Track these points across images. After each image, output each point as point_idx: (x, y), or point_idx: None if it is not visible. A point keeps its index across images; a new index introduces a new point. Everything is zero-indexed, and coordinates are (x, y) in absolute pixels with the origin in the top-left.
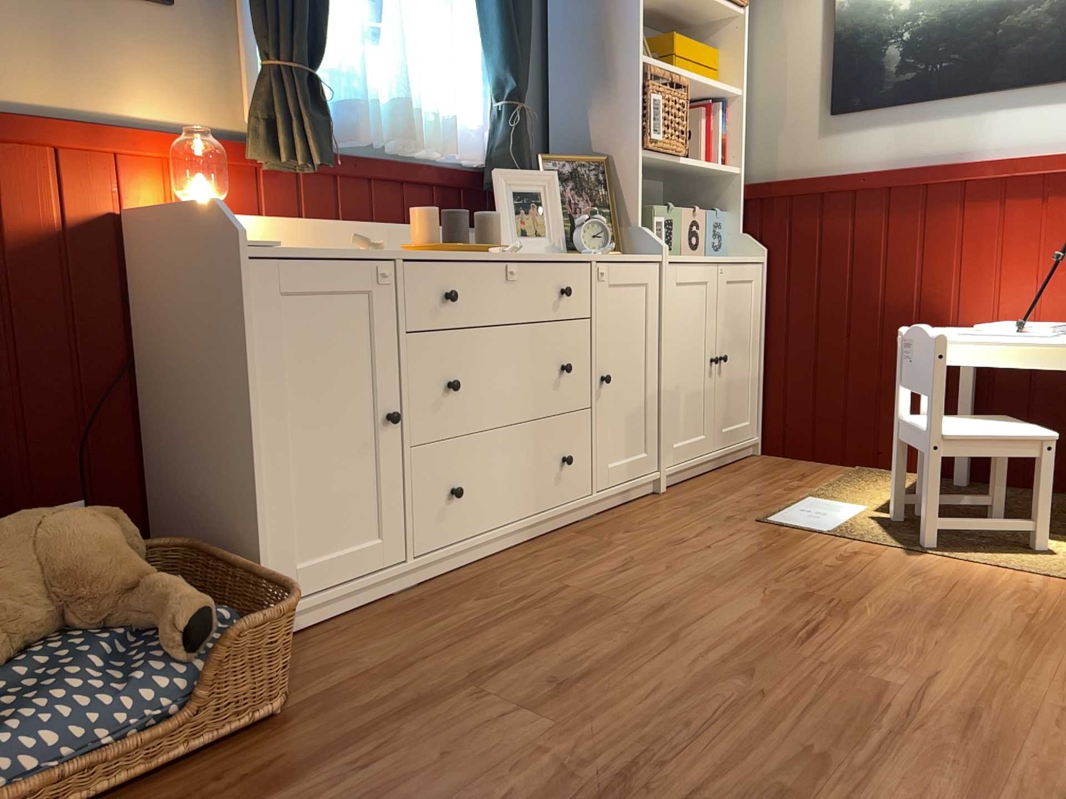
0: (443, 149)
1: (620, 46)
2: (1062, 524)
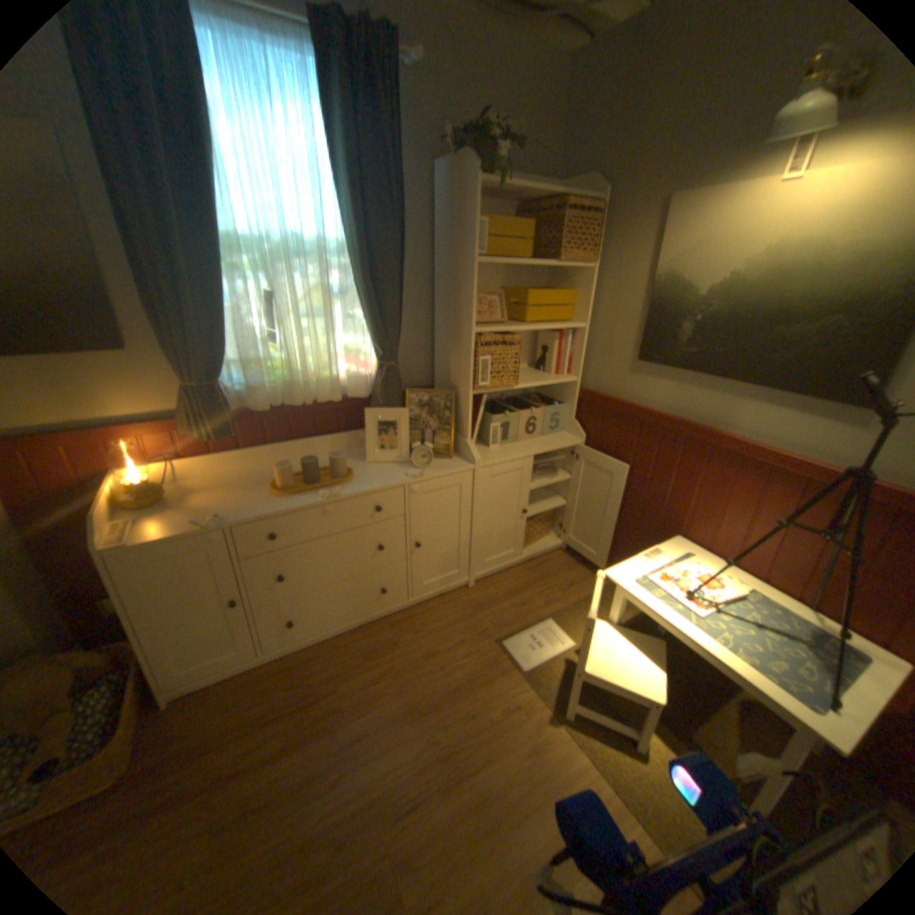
0: (330, 398)
1: (464, 319)
2: (688, 722)
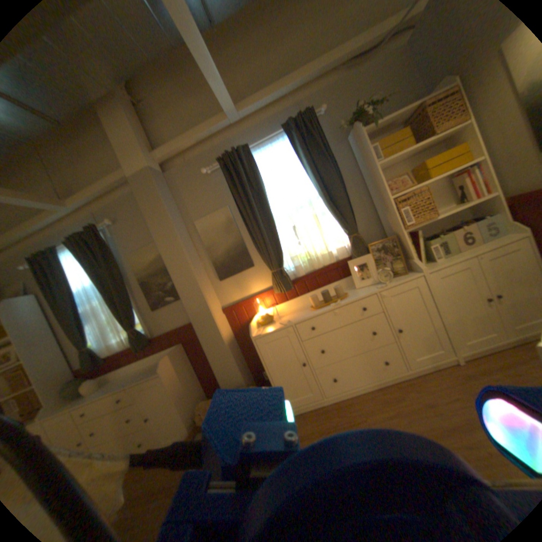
0: (329, 261)
1: (384, 194)
2: None
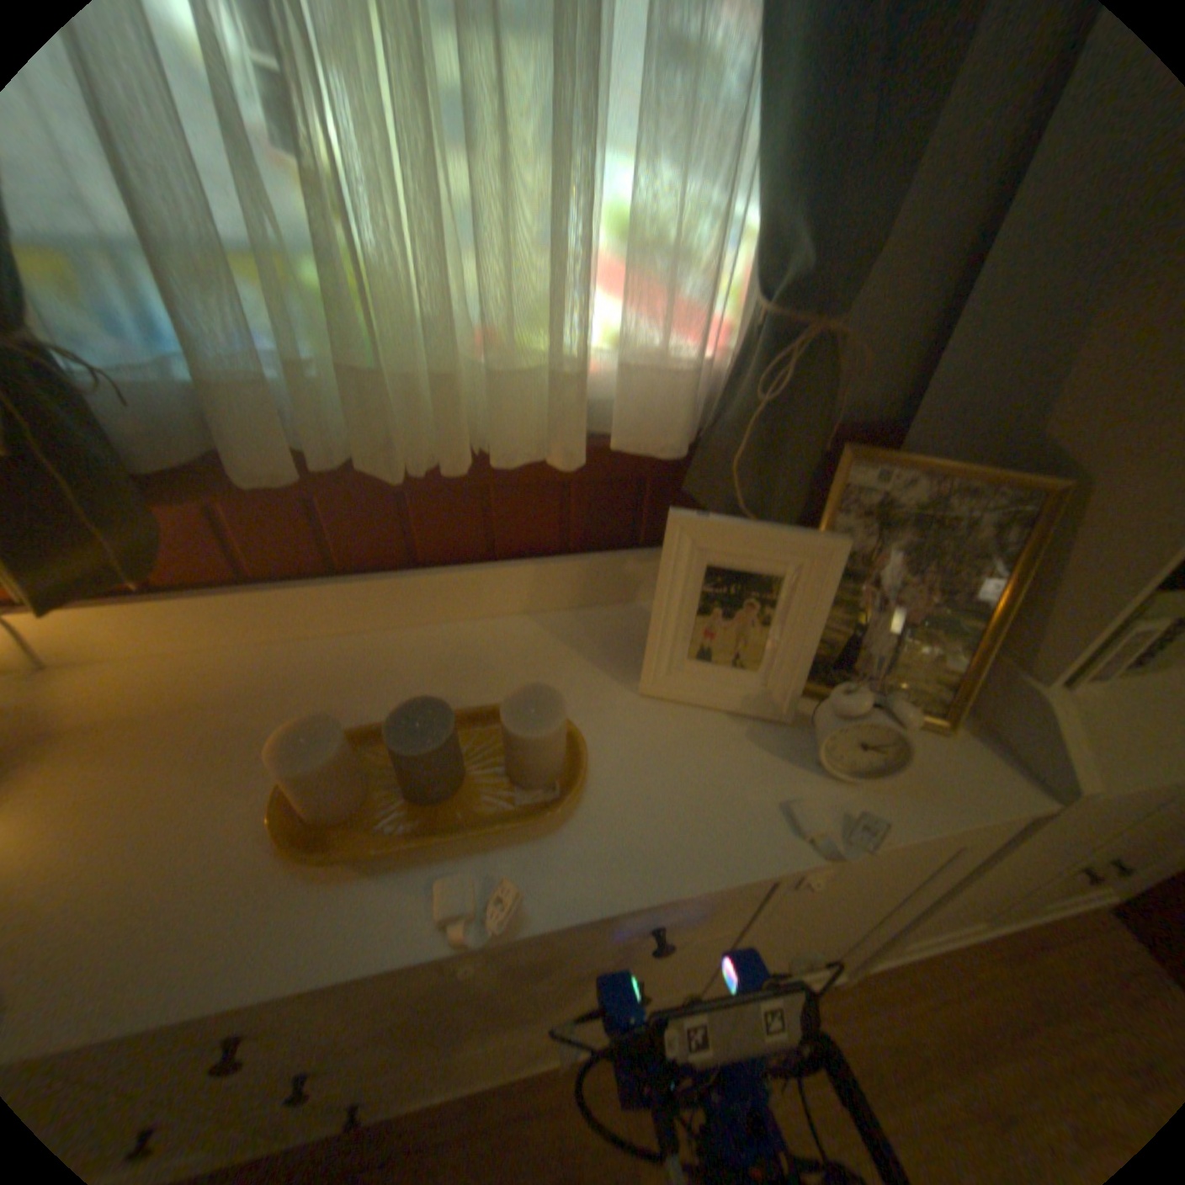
0: (547, 450)
1: None
2: None
